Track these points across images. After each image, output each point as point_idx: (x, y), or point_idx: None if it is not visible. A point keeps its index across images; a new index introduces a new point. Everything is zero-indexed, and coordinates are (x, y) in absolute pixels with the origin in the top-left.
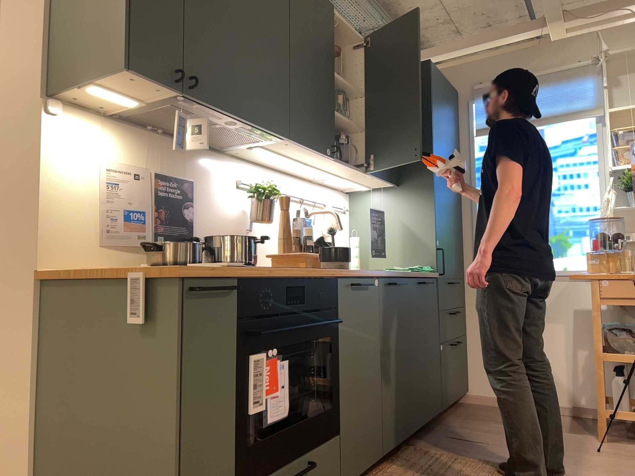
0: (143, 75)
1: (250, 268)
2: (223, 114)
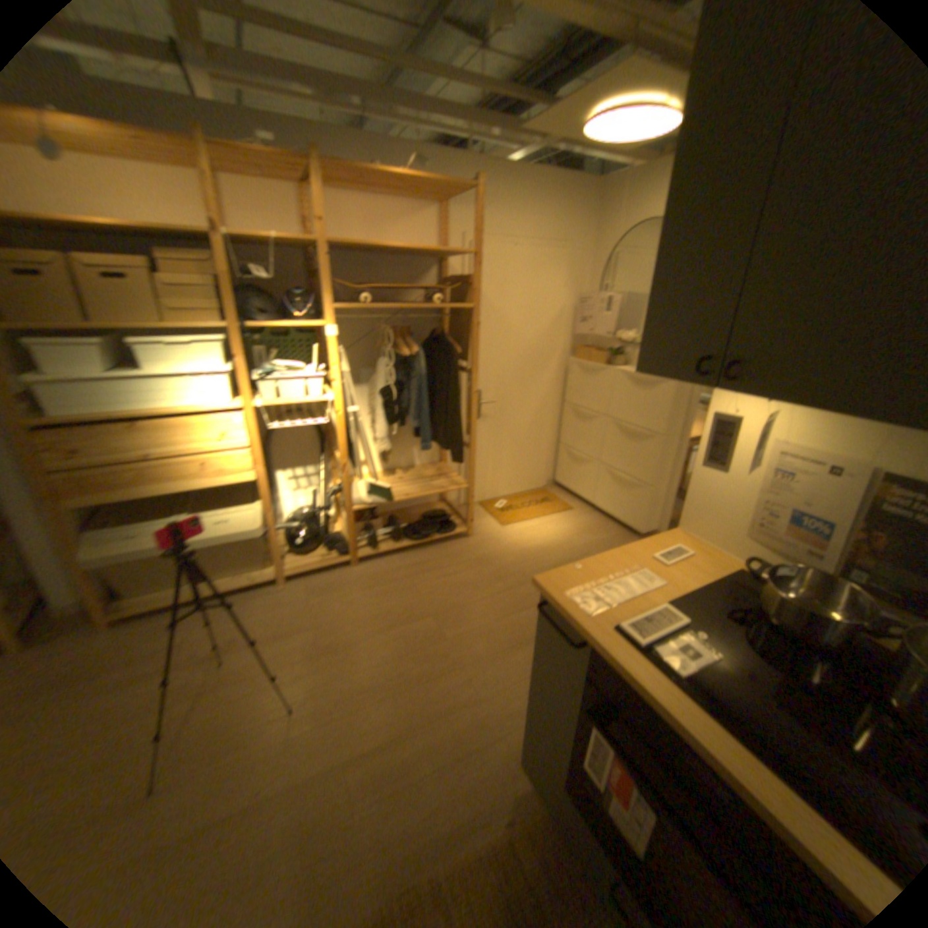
0: (662, 371)
1: (645, 660)
2: (853, 410)
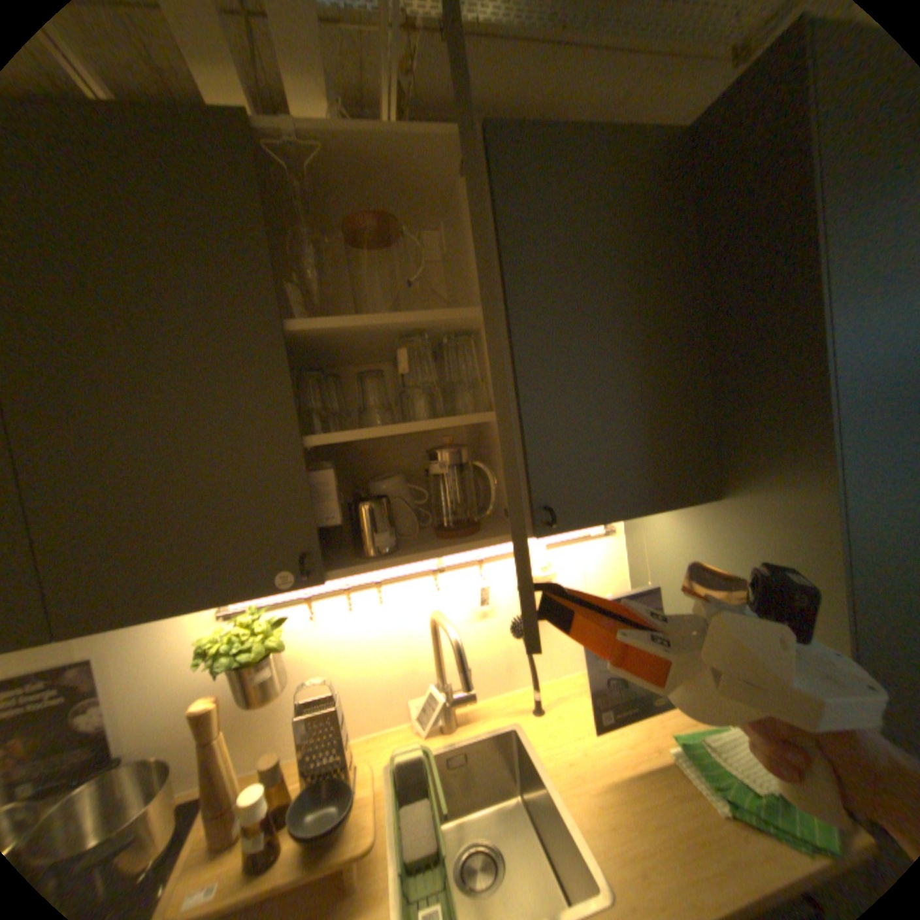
0: None
1: None
2: None
